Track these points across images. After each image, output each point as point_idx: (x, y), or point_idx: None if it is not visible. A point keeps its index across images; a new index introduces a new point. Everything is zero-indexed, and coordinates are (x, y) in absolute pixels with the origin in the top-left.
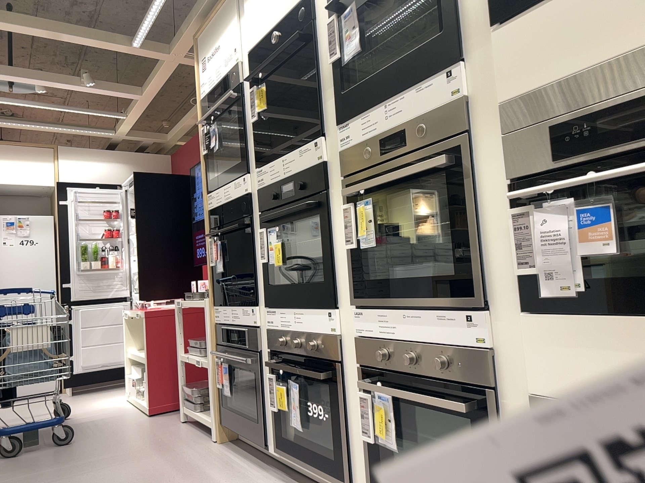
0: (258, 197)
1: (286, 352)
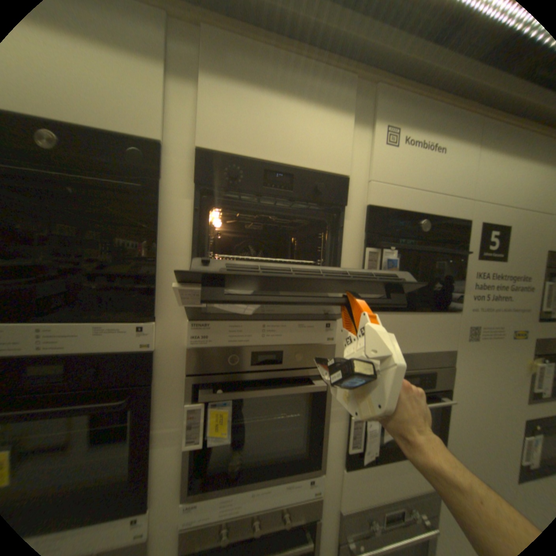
0: None
1: None
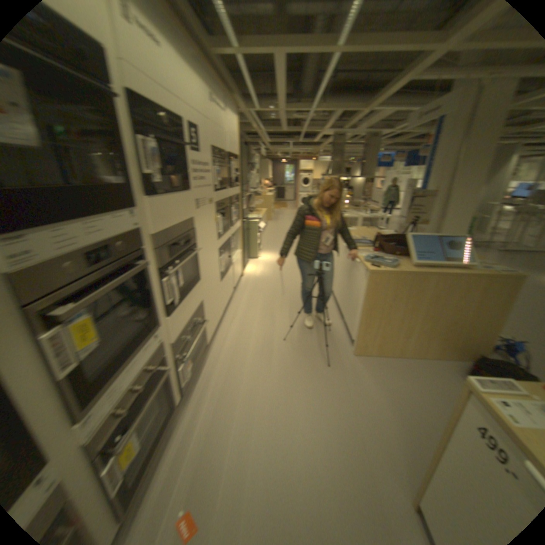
0: None
1: None
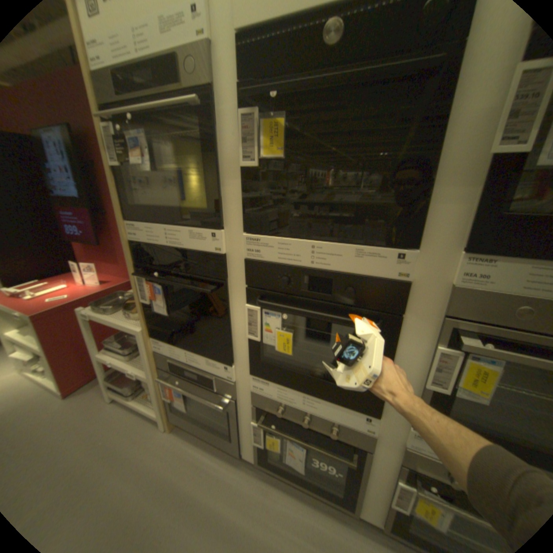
0: (243, 265)
1: (284, 417)
